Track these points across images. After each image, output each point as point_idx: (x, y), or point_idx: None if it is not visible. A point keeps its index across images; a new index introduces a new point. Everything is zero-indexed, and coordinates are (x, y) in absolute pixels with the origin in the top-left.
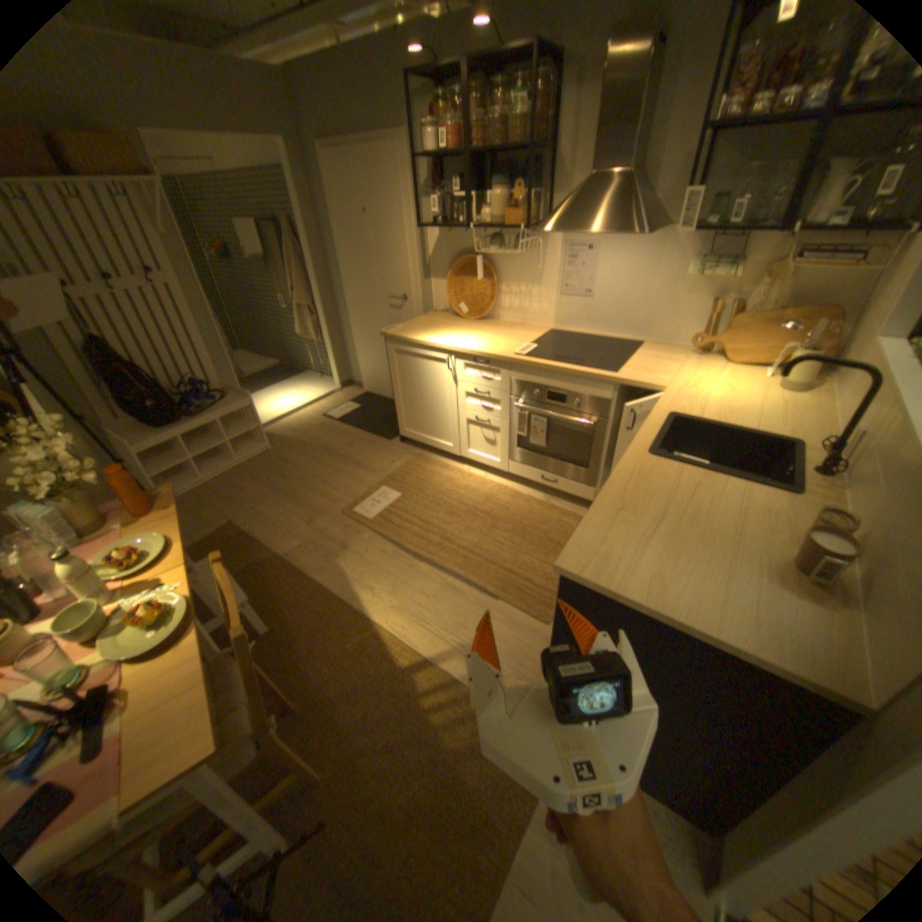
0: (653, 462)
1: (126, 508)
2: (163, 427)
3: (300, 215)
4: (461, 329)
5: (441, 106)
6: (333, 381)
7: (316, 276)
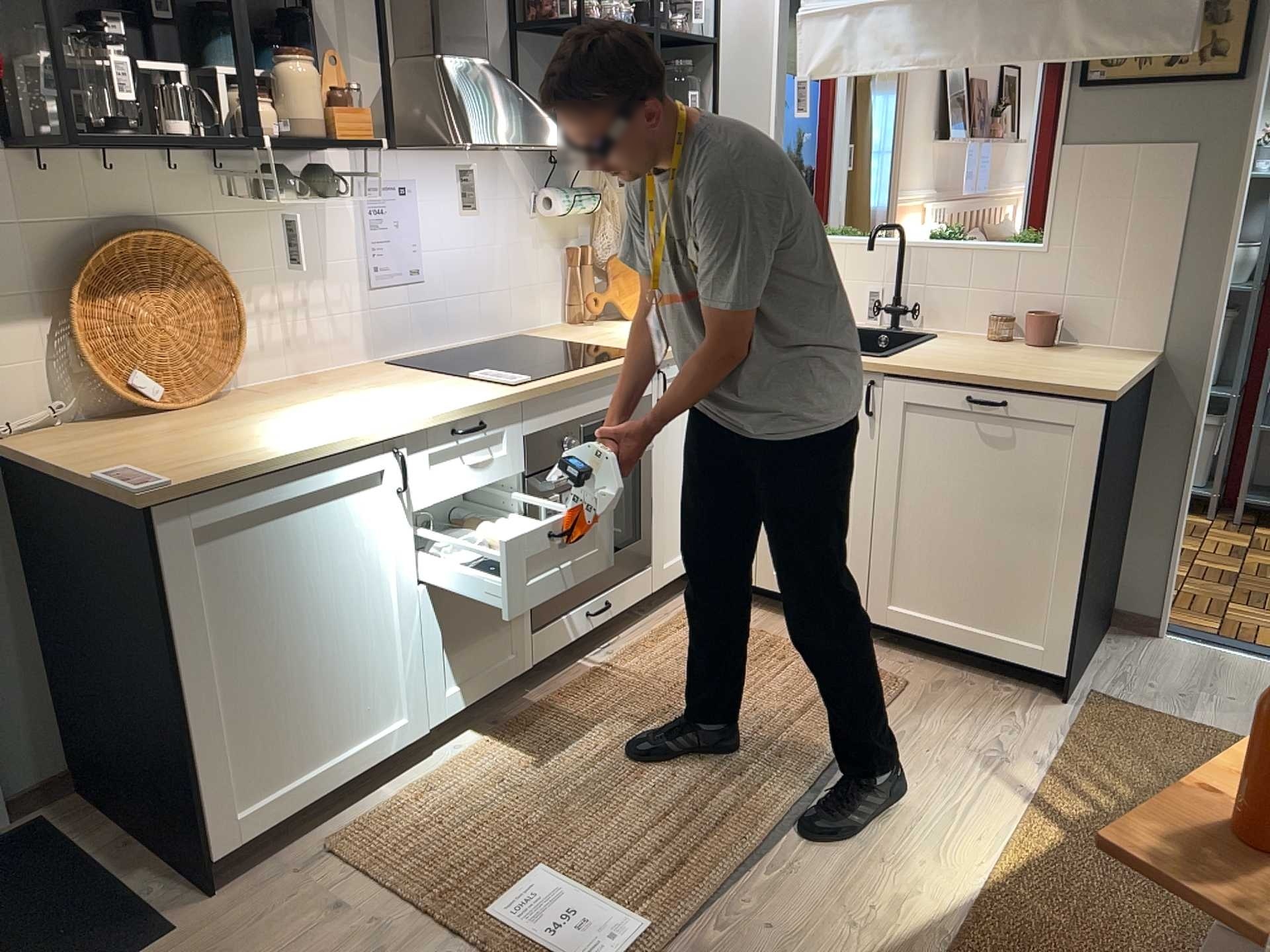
0: (901, 358)
1: None
2: None
3: None
4: (265, 415)
5: None
6: None
7: None
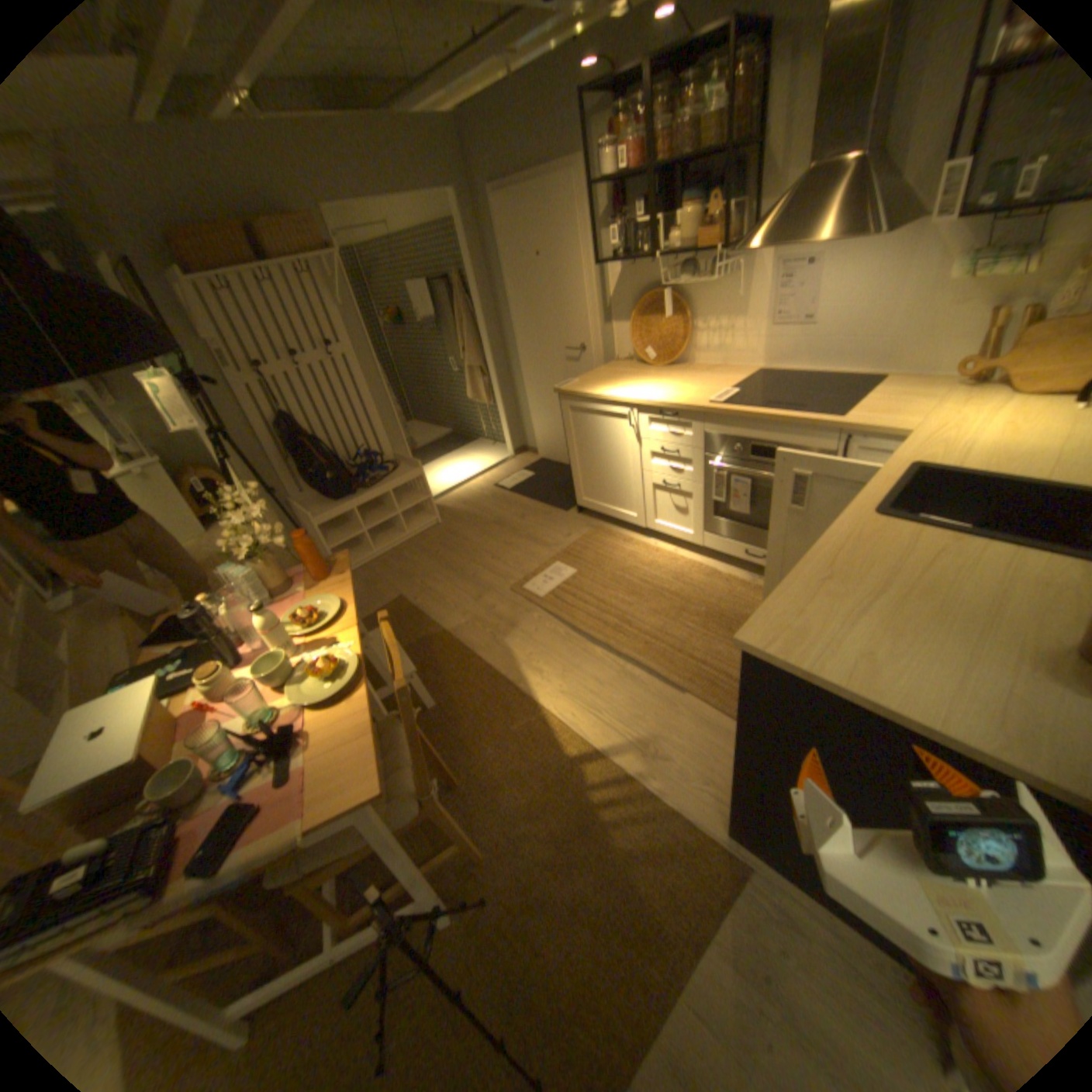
0: (881, 523)
1: (309, 572)
2: (341, 499)
3: (471, 268)
4: (646, 378)
5: (623, 119)
6: (506, 448)
7: (488, 333)
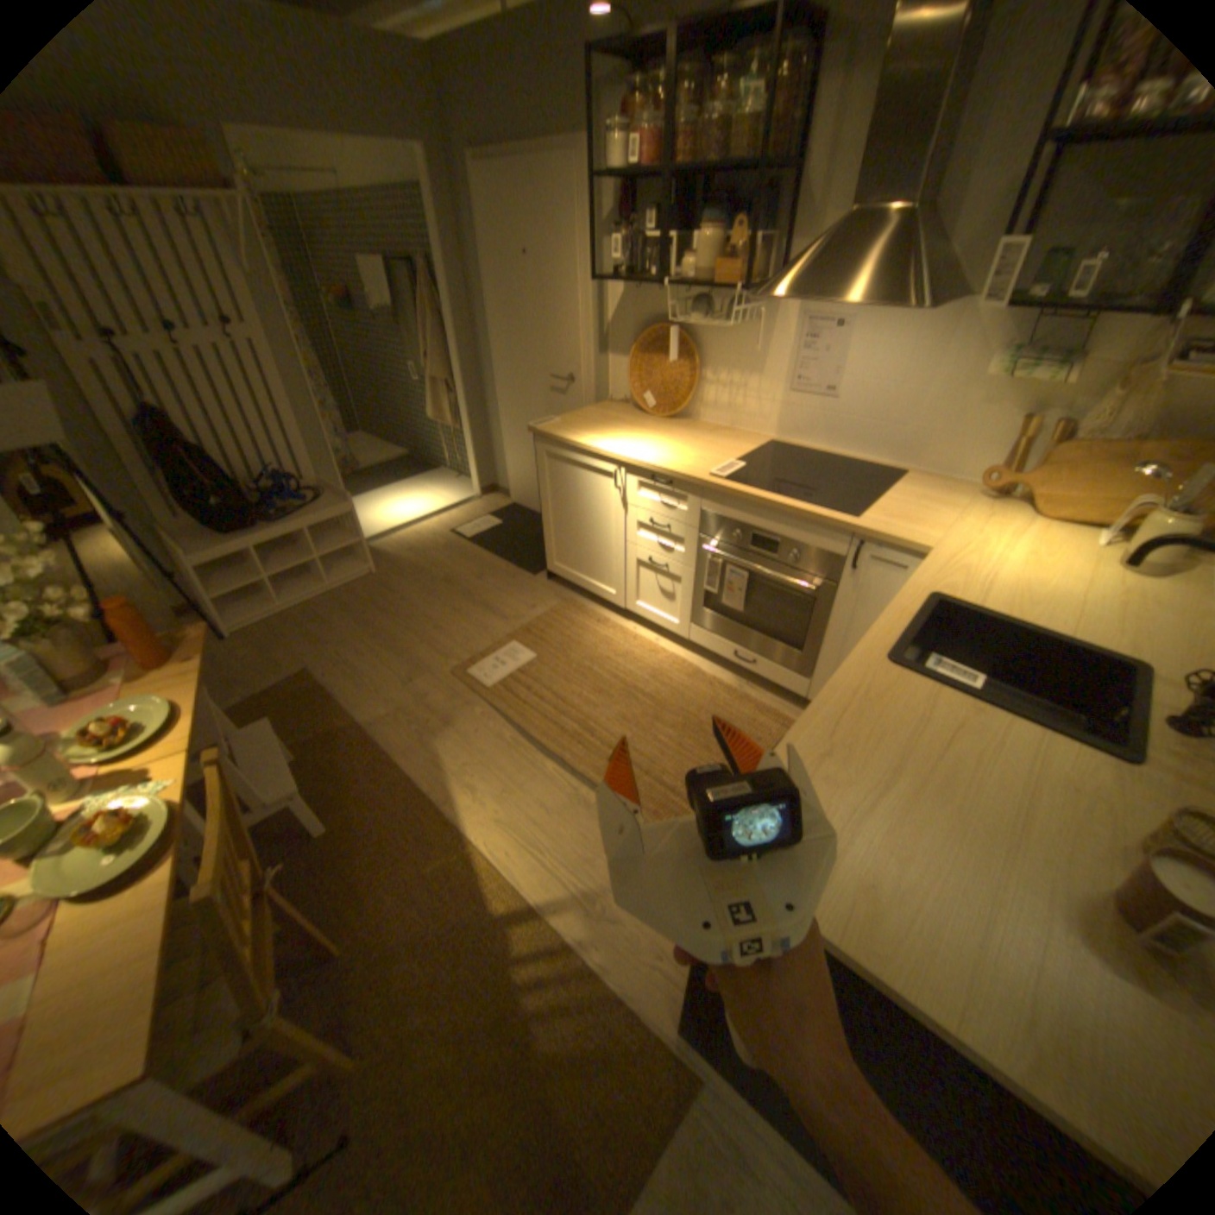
0: (894, 675)
1: (139, 654)
2: (233, 534)
3: (442, 255)
4: (642, 430)
5: (641, 102)
6: (472, 486)
7: (458, 341)
